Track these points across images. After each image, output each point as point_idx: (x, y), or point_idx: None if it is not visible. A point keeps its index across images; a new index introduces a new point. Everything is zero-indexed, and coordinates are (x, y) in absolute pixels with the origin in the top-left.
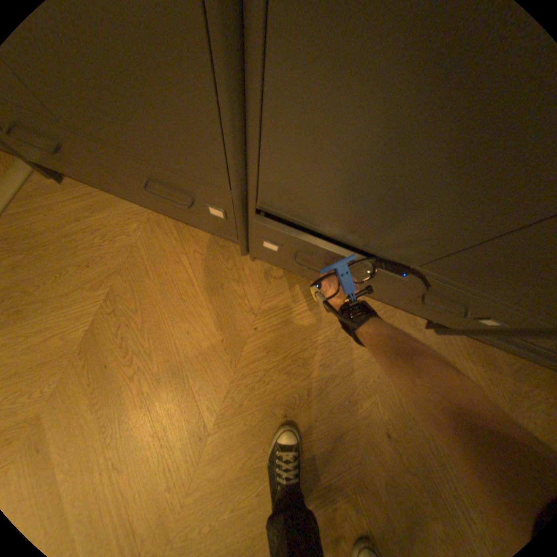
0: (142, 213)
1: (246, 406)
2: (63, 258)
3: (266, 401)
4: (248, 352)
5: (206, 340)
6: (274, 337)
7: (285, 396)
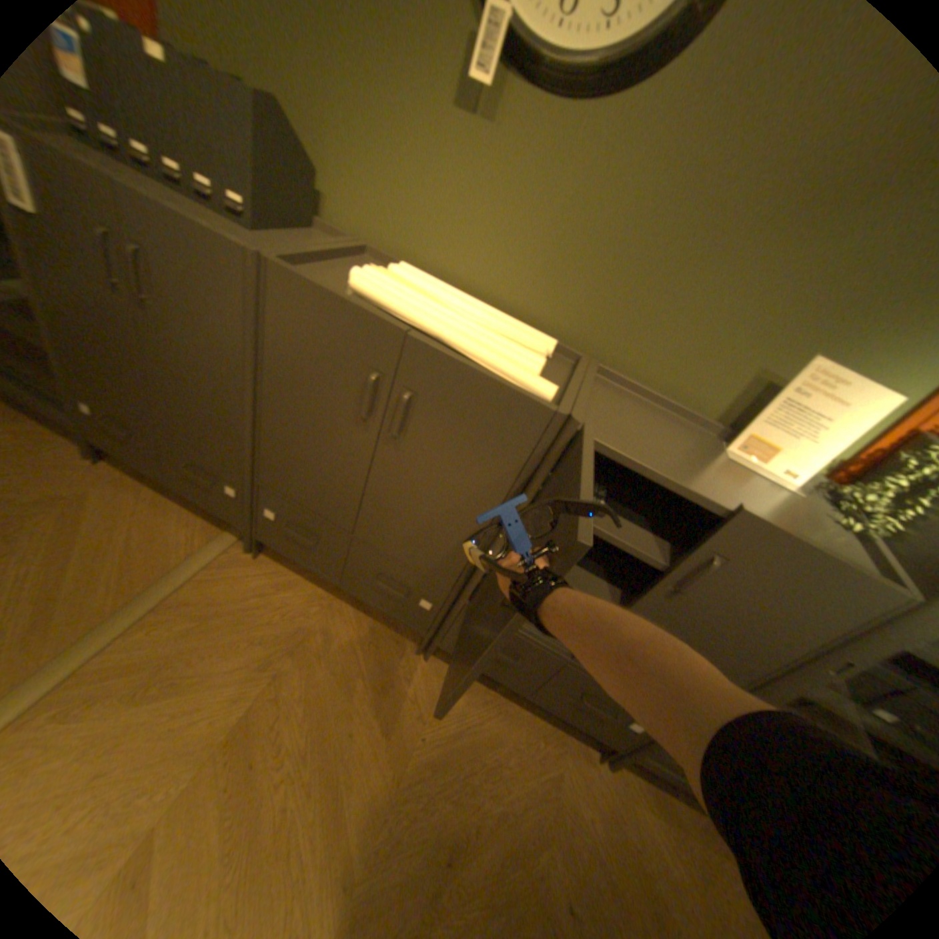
0: (326, 598)
1: (406, 845)
2: (239, 631)
3: (429, 841)
4: (413, 770)
5: (369, 749)
6: (443, 754)
7: (451, 837)
